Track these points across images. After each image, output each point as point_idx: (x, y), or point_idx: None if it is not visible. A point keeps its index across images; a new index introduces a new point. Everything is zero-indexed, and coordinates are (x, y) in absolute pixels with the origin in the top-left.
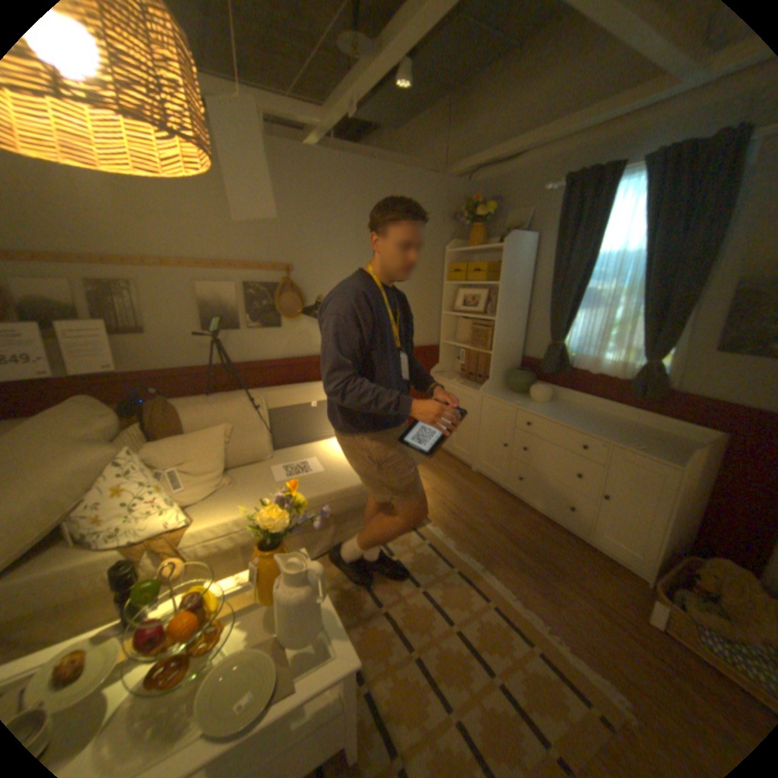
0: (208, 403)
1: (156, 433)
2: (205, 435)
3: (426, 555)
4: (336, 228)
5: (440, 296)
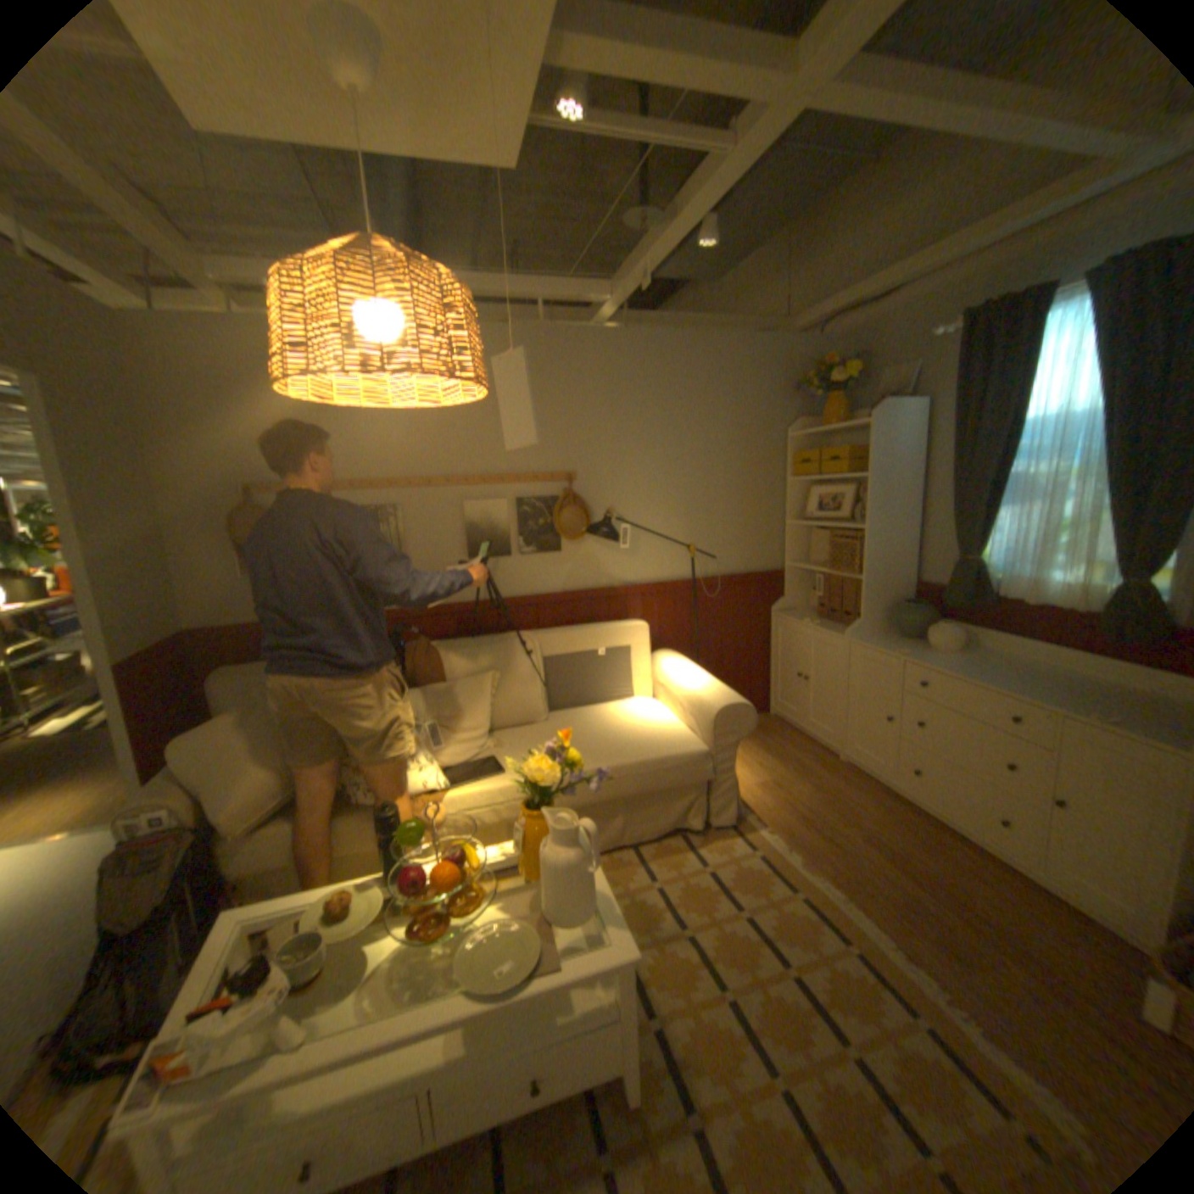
0: (472, 647)
1: (416, 680)
2: (467, 685)
3: (756, 871)
4: (630, 421)
5: (782, 498)
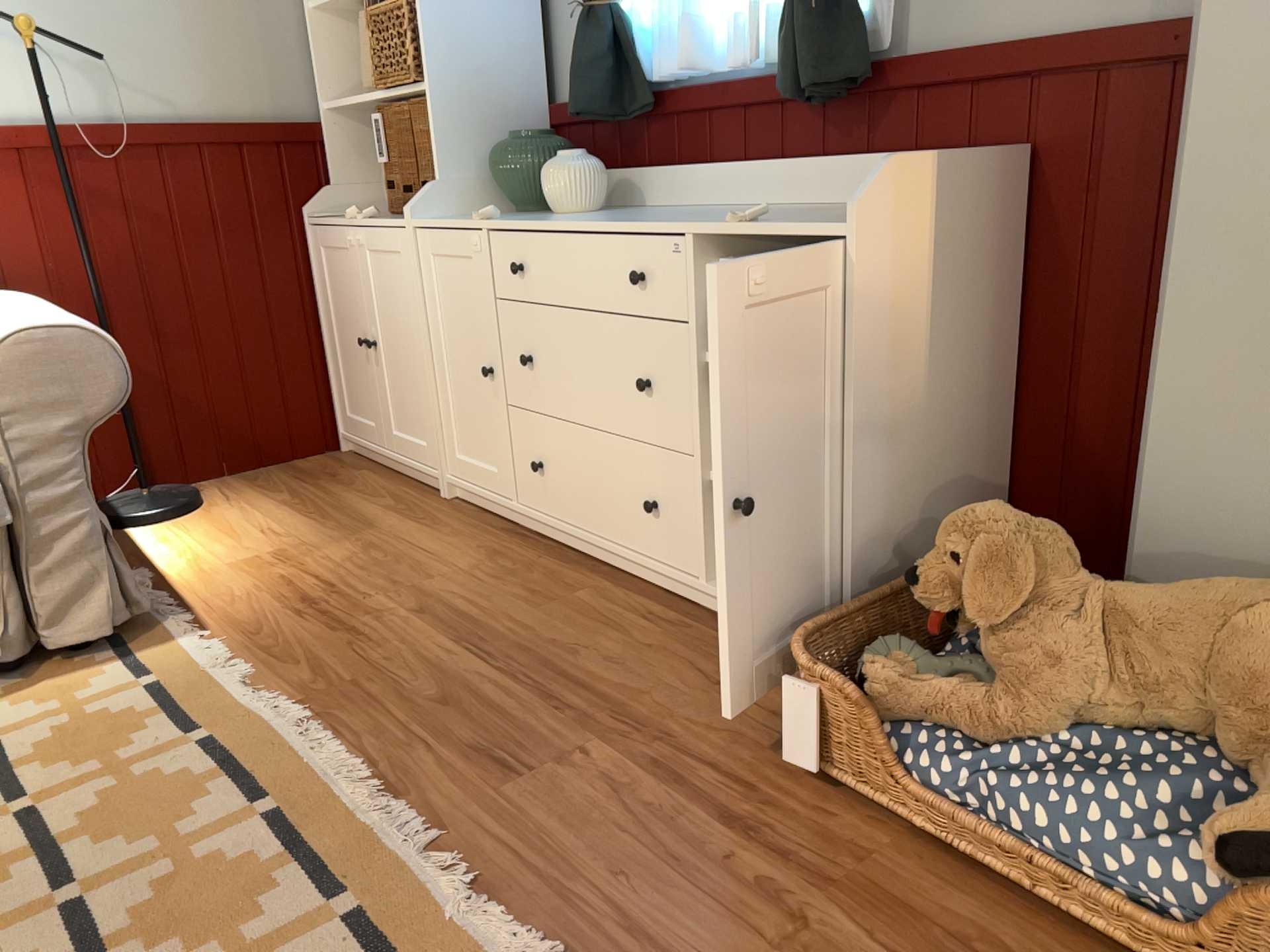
0: None
1: None
2: None
3: (121, 710)
4: None
5: None
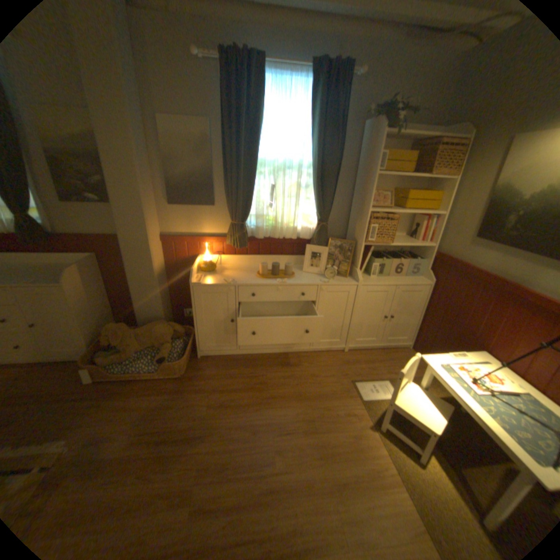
0: None
1: None
2: None
3: None
4: None
5: None
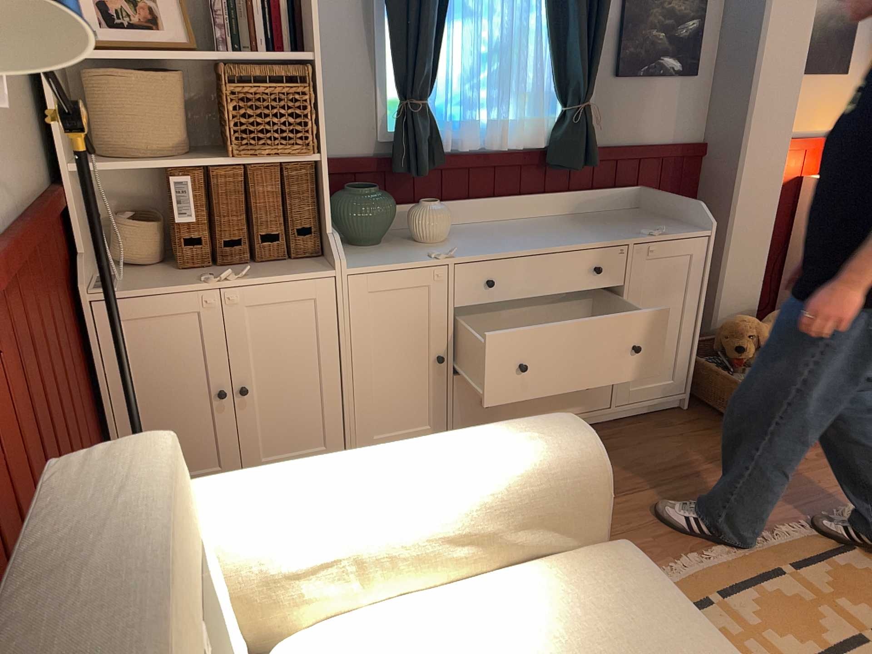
0: None
1: None
2: None
3: None
4: None
5: None
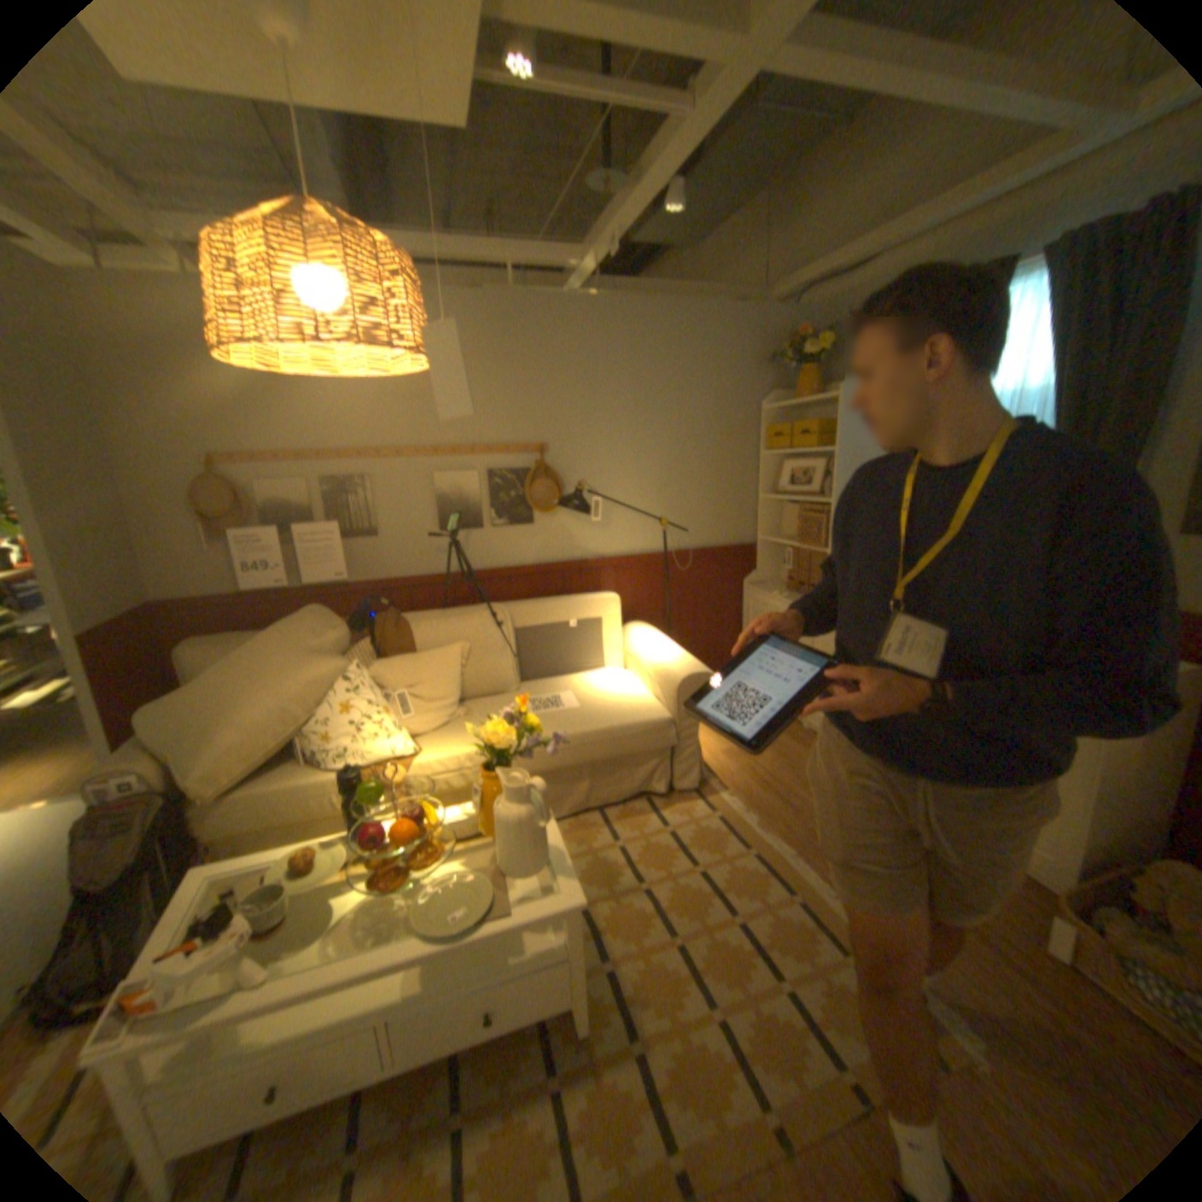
0: (442, 618)
1: (385, 651)
2: (437, 655)
3: (713, 829)
4: (602, 392)
5: (755, 472)
